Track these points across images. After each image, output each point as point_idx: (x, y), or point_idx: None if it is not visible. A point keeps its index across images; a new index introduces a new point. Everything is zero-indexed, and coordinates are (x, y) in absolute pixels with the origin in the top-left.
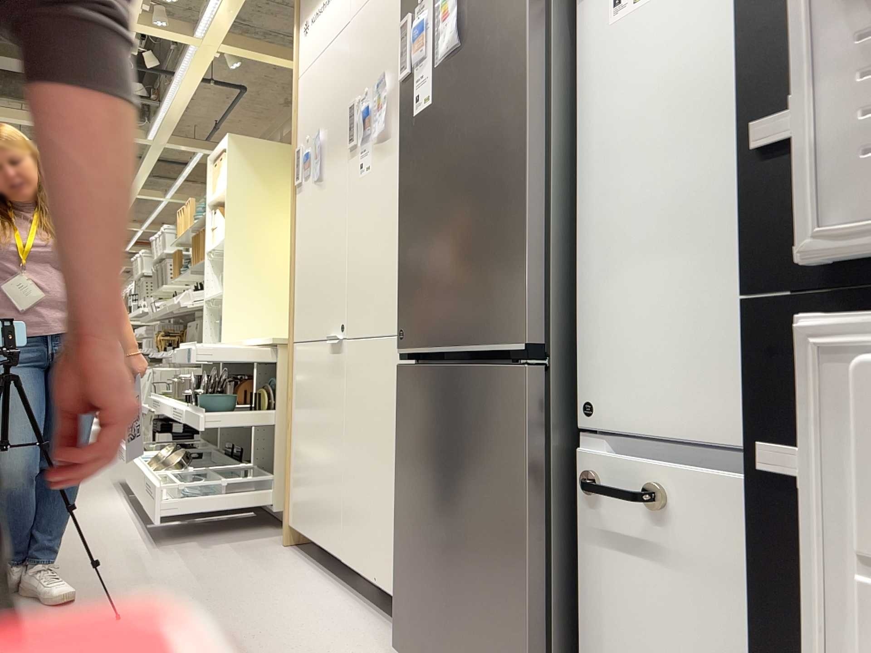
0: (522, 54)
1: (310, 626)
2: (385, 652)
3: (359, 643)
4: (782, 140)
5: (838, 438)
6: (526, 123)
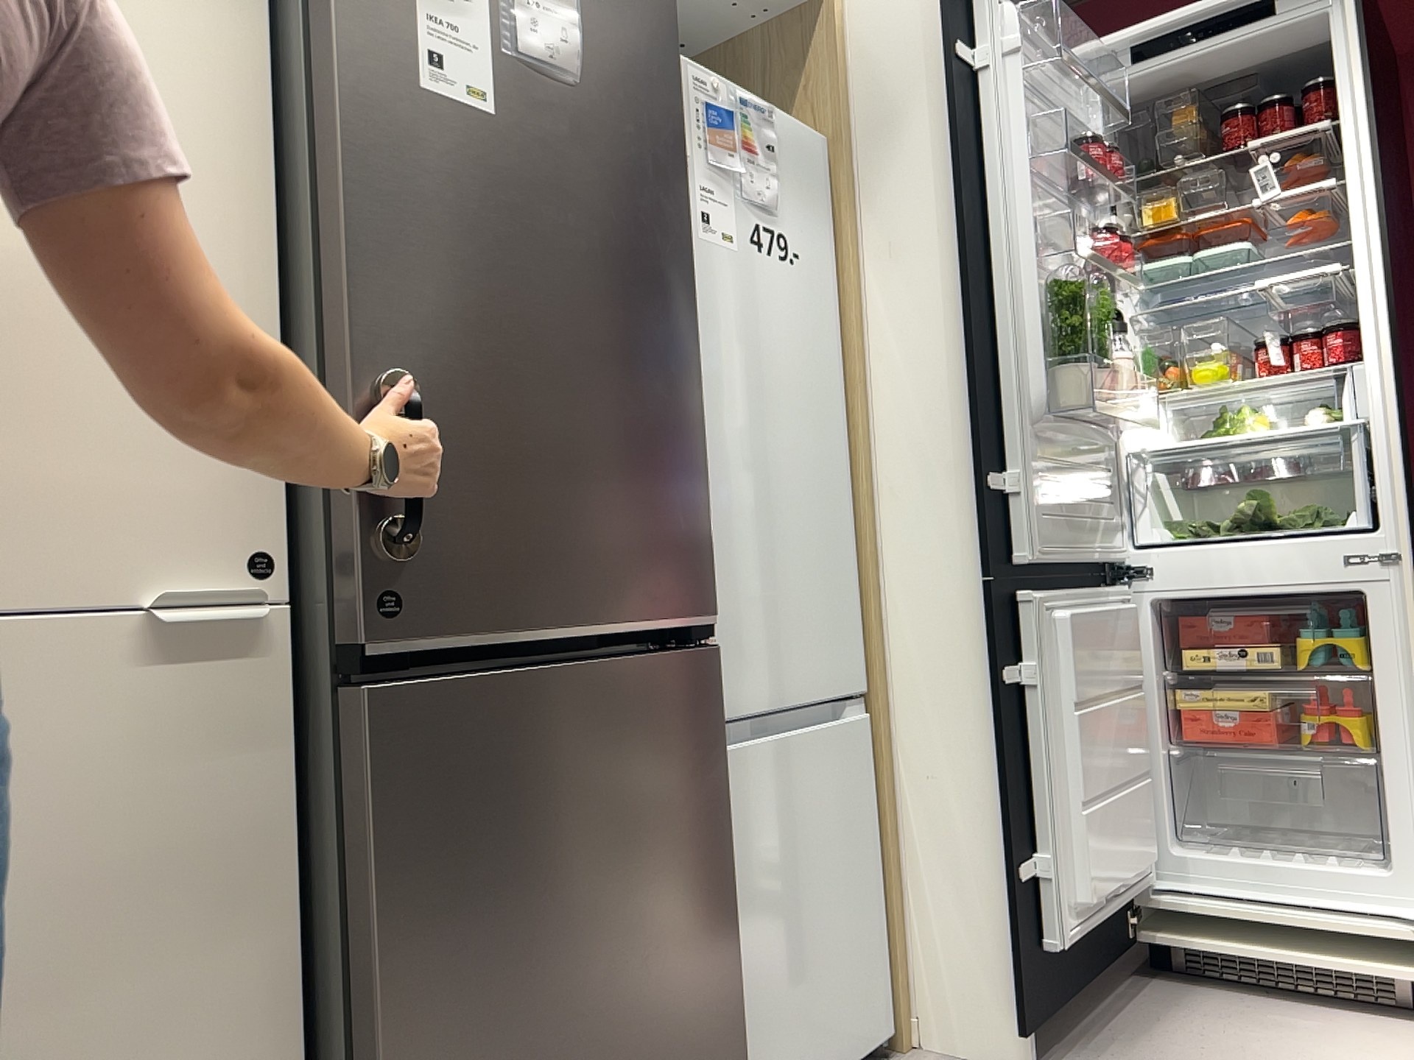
0: (682, 207)
1: None
2: None
3: None
4: (995, 484)
5: (1042, 647)
6: (694, 309)
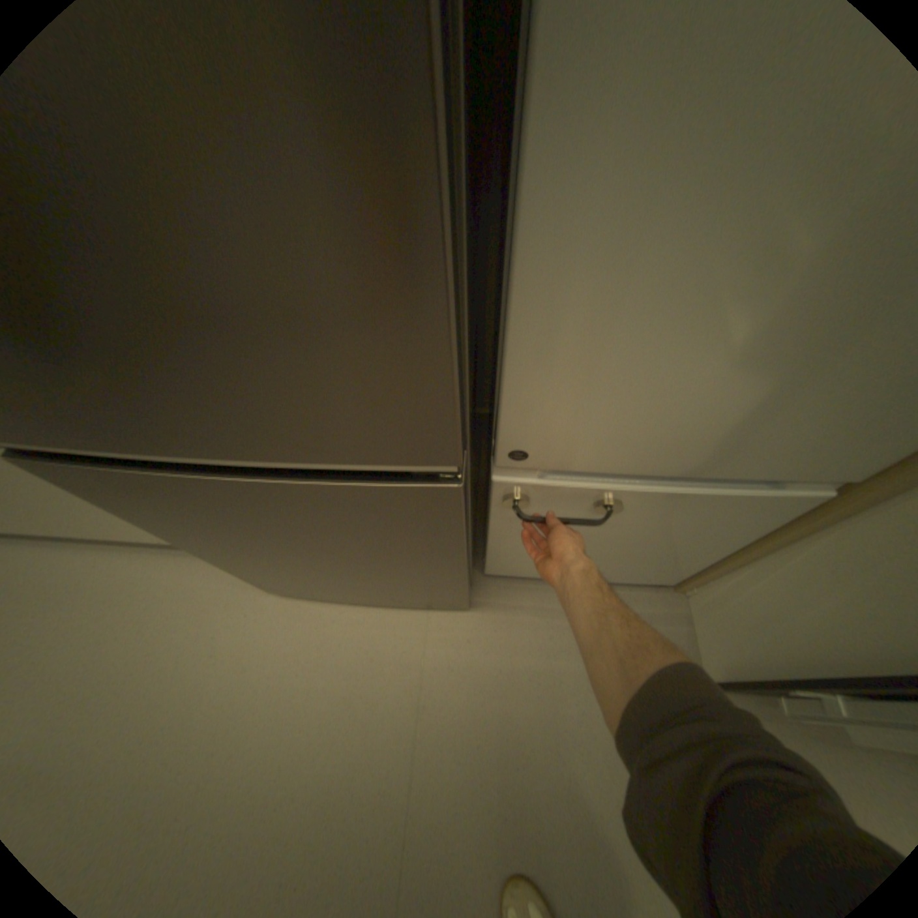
0: None
1: (141, 623)
2: (246, 587)
3: (212, 599)
4: None
5: None
6: None
